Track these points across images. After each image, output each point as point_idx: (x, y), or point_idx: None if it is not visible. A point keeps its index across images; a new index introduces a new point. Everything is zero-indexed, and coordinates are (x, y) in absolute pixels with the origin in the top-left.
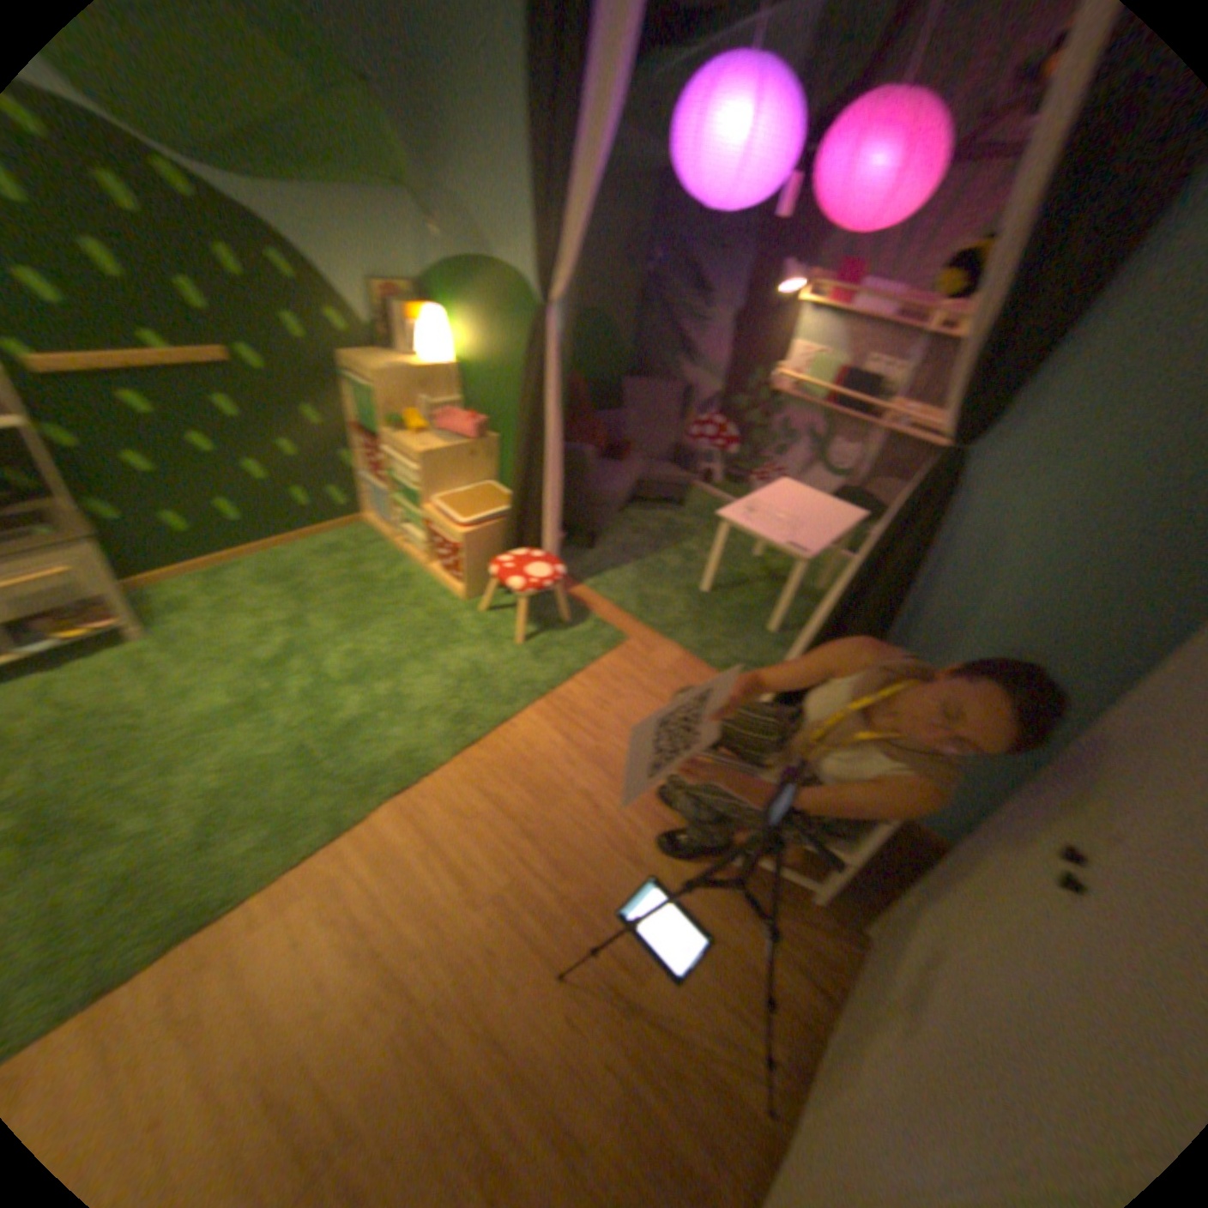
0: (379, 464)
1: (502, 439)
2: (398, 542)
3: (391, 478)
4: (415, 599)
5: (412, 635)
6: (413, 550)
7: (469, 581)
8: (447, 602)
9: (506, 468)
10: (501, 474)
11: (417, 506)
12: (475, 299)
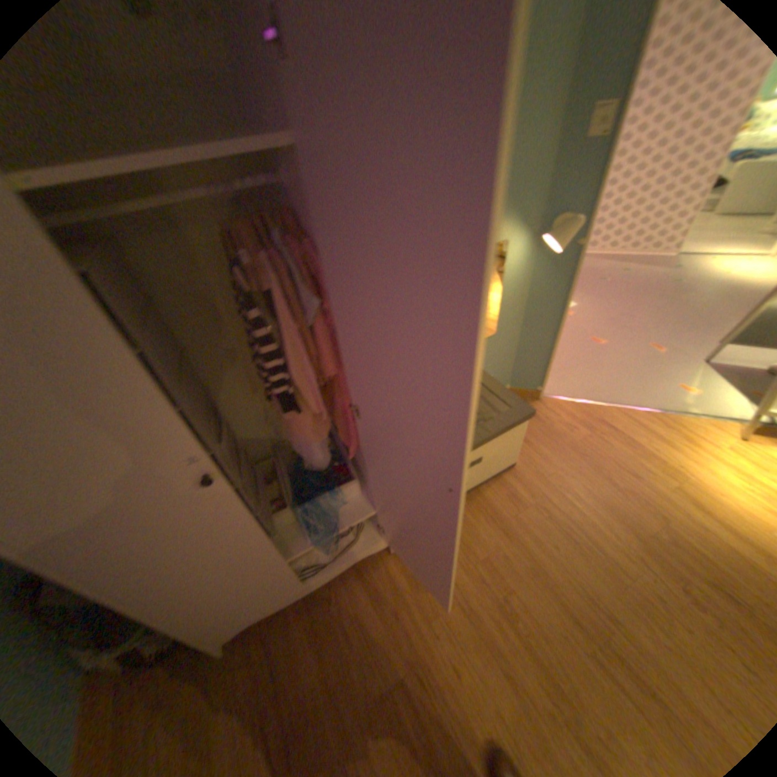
0: None
1: None
2: None
3: None
4: None
5: None
6: None
7: None
8: None
9: None
10: None
11: None
12: None
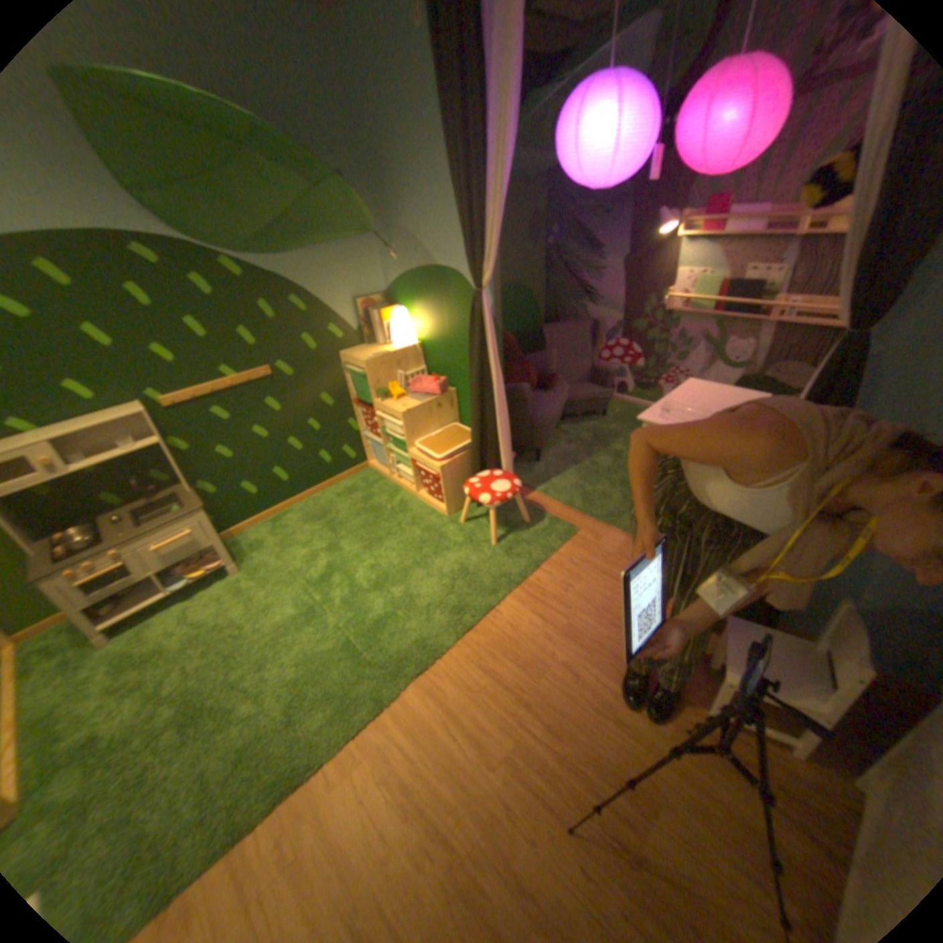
0: (372, 425)
1: (457, 390)
2: (392, 478)
3: (381, 433)
4: (410, 520)
5: (410, 548)
6: (403, 483)
7: (447, 501)
8: (433, 519)
9: (462, 411)
10: (459, 416)
11: (402, 450)
12: (424, 296)
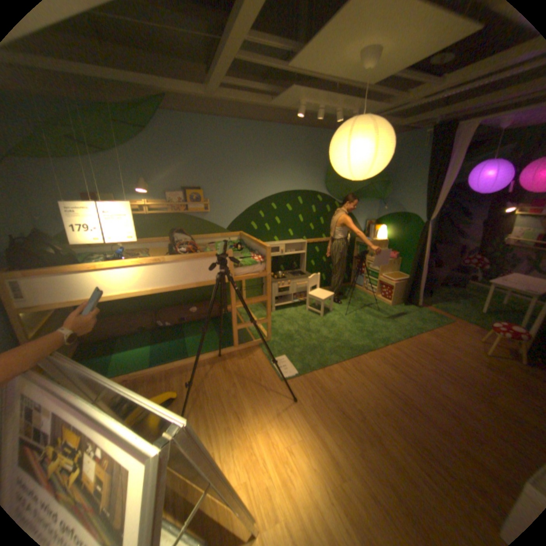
0: (362, 267)
1: (402, 259)
2: (363, 290)
3: (365, 270)
4: (374, 304)
5: (377, 312)
6: (369, 292)
7: (392, 299)
8: (385, 306)
9: (402, 268)
10: (400, 270)
11: (375, 277)
12: (397, 222)
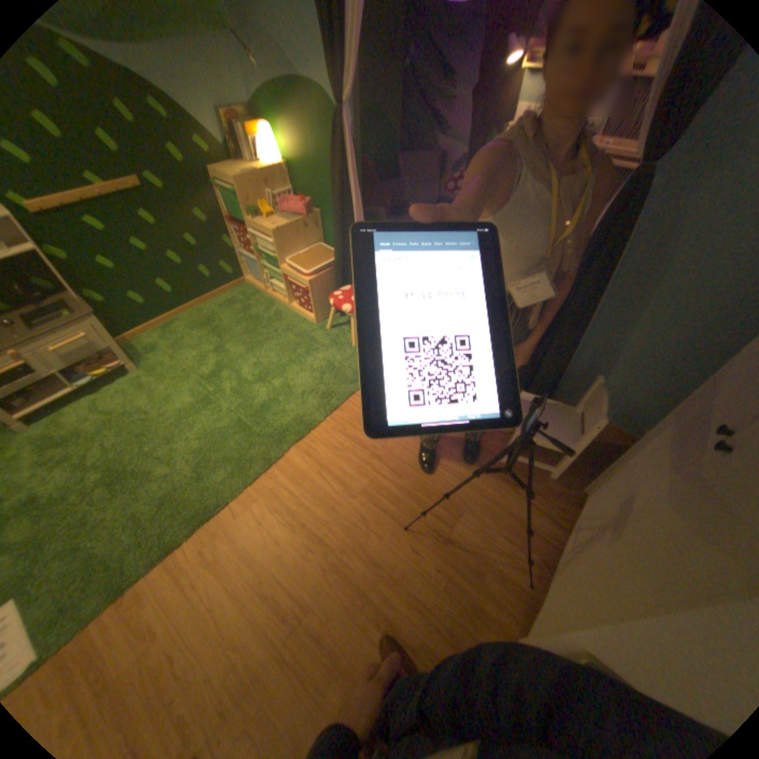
0: (246, 242)
1: (321, 212)
2: (267, 292)
3: (255, 250)
4: (285, 327)
5: (286, 349)
6: (277, 296)
7: (315, 311)
8: (304, 326)
9: (327, 232)
10: (324, 237)
11: (275, 266)
12: (287, 111)
